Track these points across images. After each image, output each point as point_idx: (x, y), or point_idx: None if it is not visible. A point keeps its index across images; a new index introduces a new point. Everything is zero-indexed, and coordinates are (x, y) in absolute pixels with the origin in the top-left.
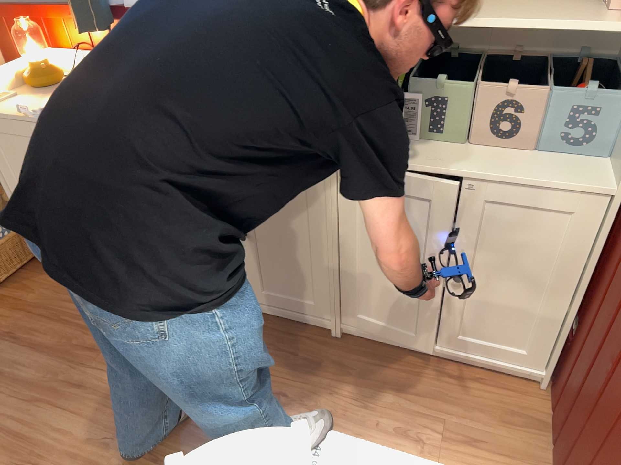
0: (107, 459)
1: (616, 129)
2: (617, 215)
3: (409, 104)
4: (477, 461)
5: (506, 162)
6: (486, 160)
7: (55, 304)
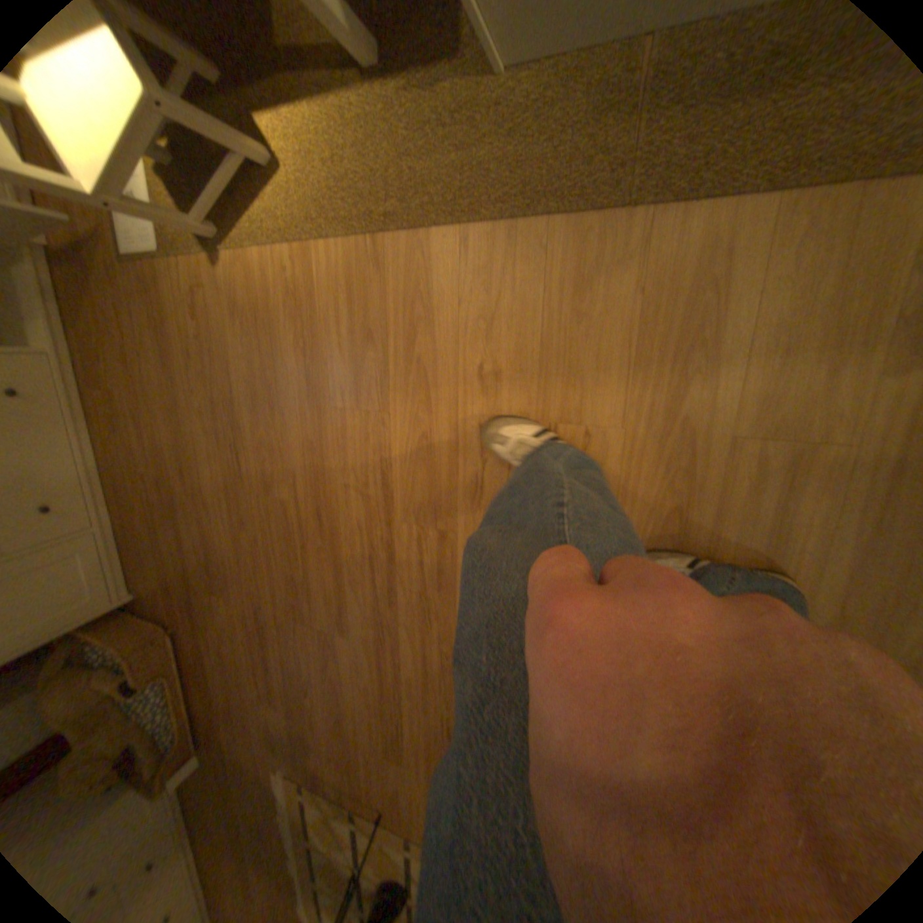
0: (202, 402)
1: None
2: None
3: None
4: None
5: None
6: None
7: (145, 563)
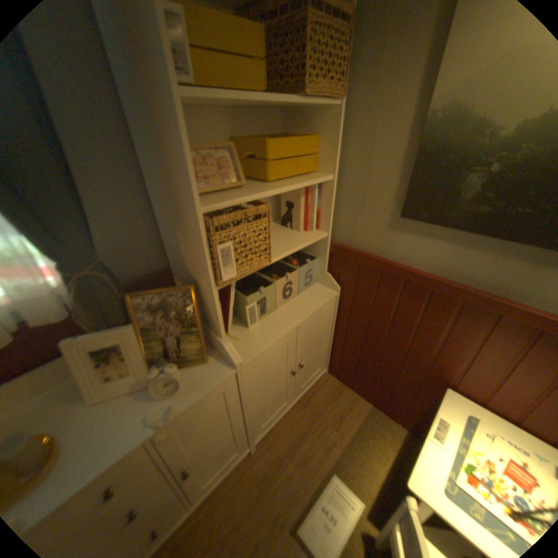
0: None
1: (319, 269)
2: (341, 299)
3: (243, 306)
4: (353, 423)
5: (300, 304)
6: (294, 309)
7: None
